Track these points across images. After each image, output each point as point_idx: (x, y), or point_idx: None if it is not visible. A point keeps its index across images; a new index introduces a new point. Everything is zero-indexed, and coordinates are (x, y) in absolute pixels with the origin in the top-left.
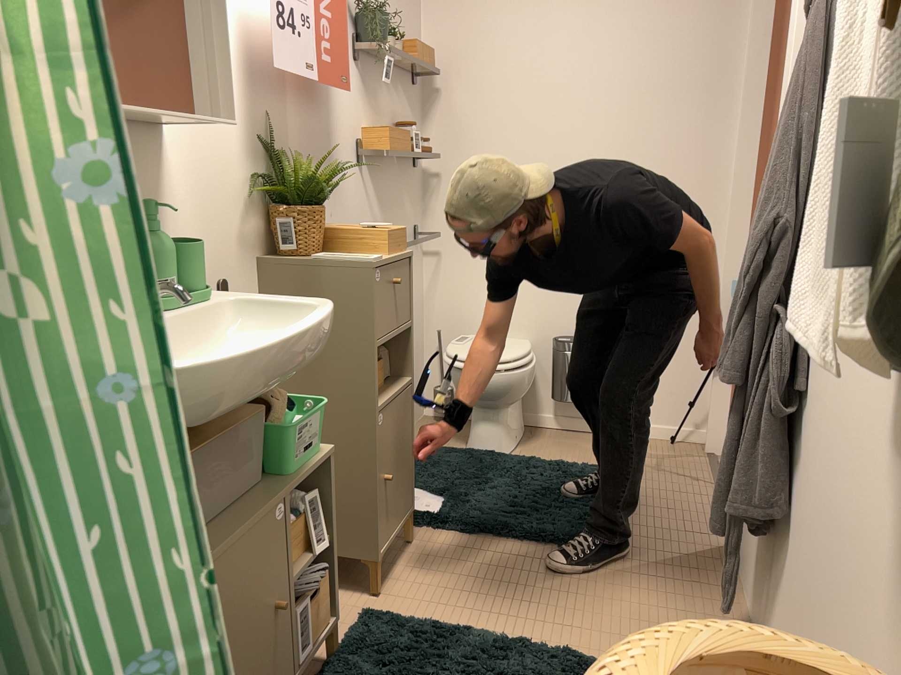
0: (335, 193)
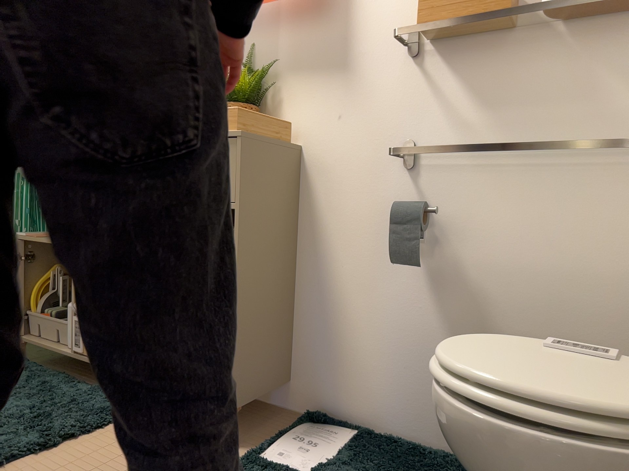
0: (345, 93)
